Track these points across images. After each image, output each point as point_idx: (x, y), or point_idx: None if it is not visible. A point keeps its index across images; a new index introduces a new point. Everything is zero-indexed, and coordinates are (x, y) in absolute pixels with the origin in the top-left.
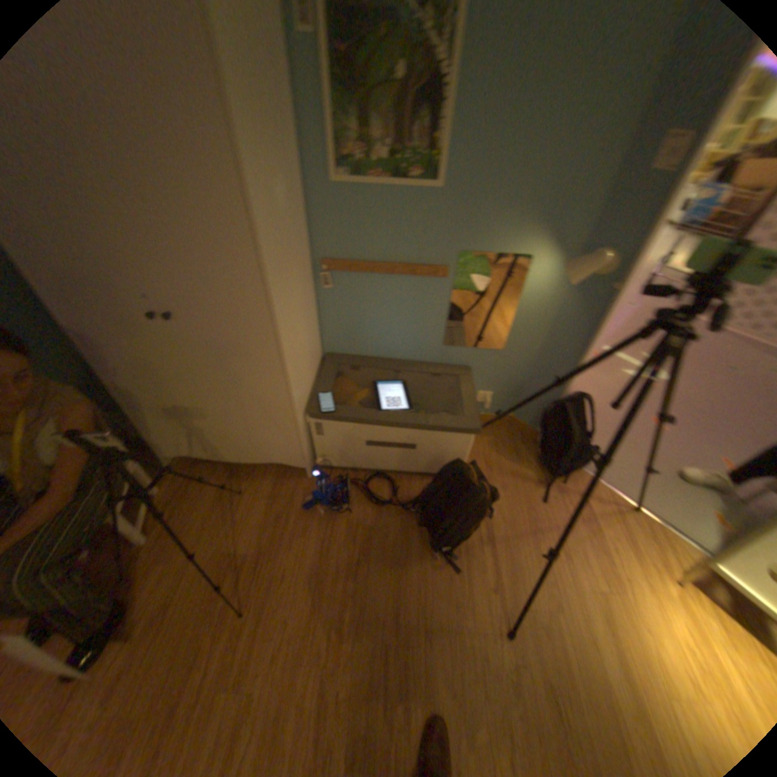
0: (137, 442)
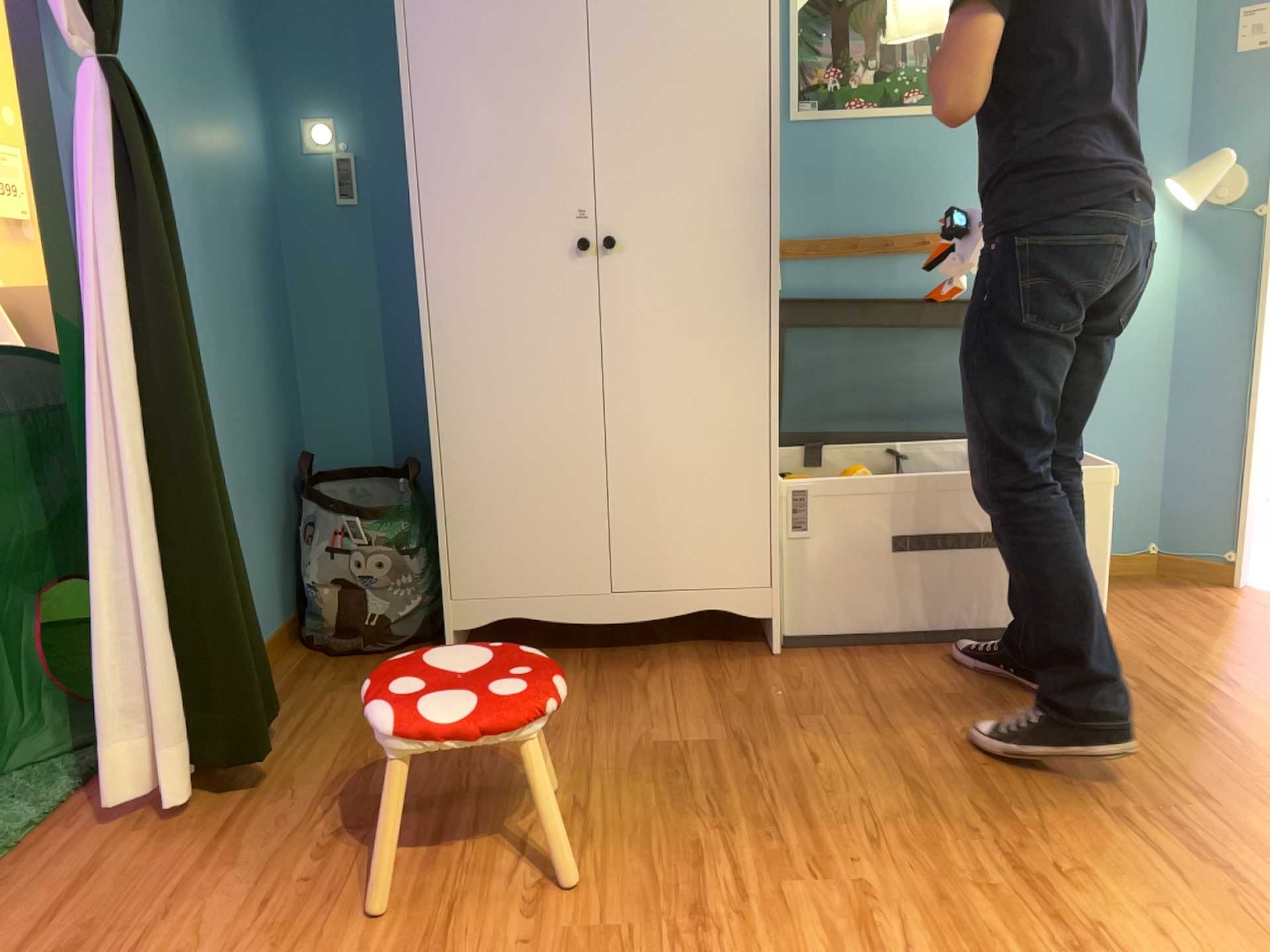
0: (385, 619)
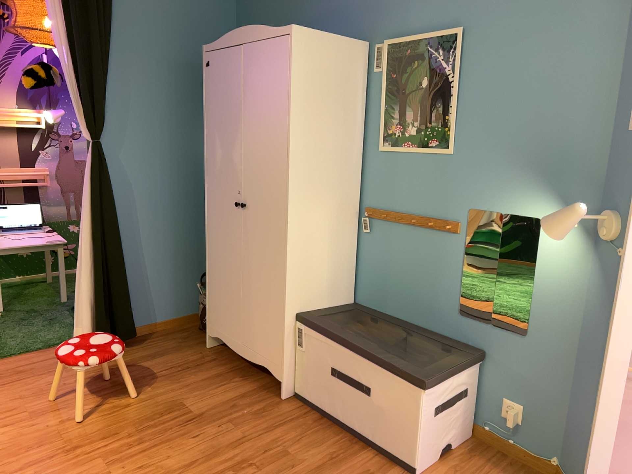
0: (206, 324)
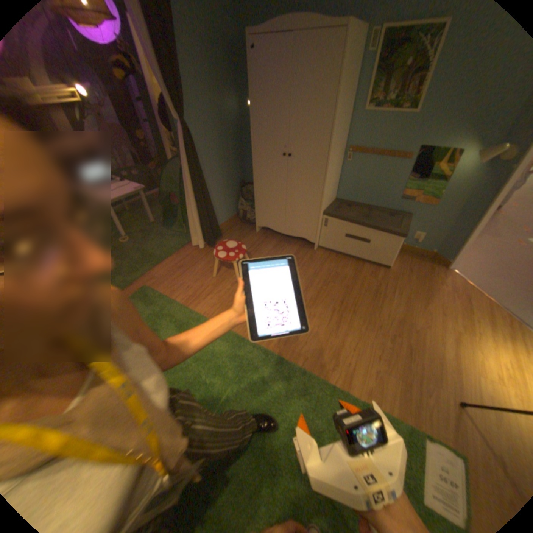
0: (249, 220)
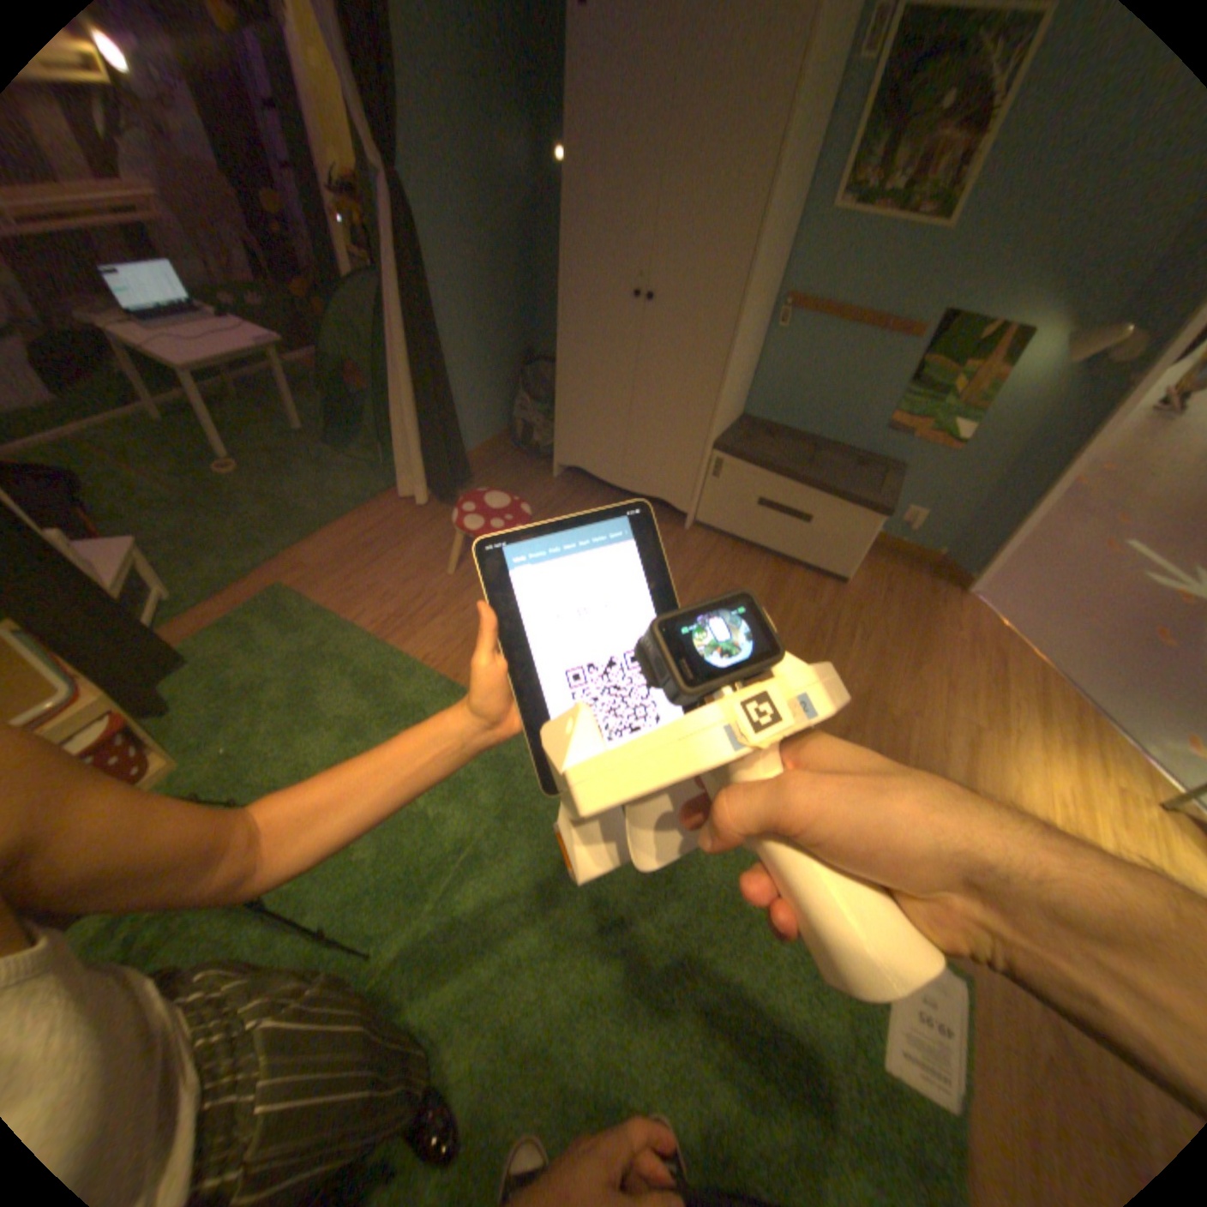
0: (538, 447)
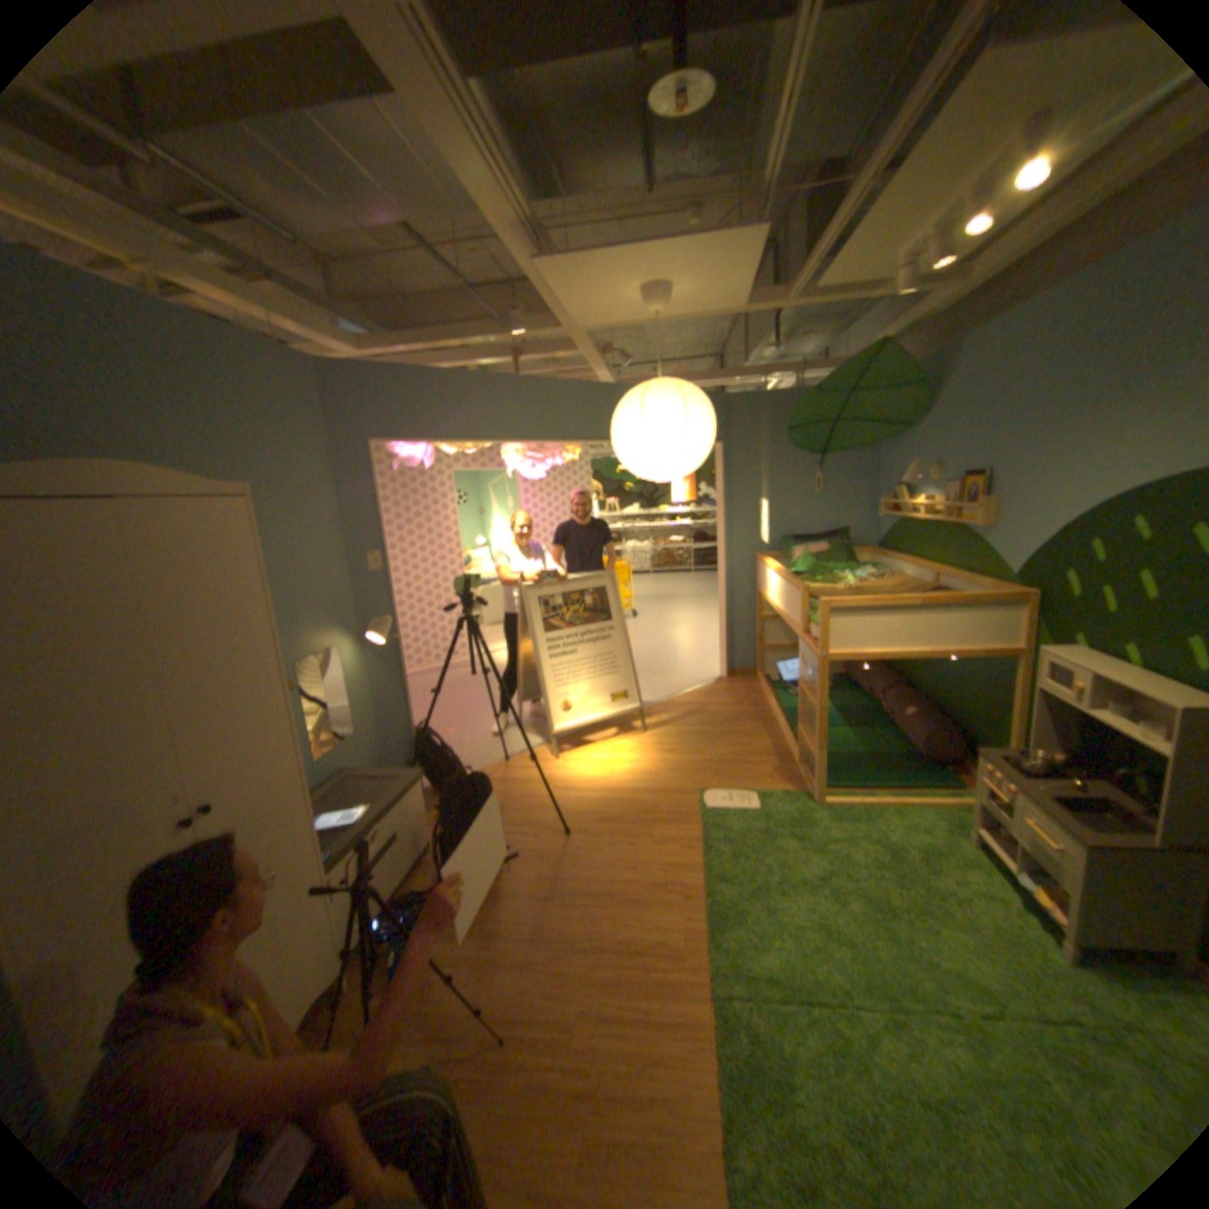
0: None
